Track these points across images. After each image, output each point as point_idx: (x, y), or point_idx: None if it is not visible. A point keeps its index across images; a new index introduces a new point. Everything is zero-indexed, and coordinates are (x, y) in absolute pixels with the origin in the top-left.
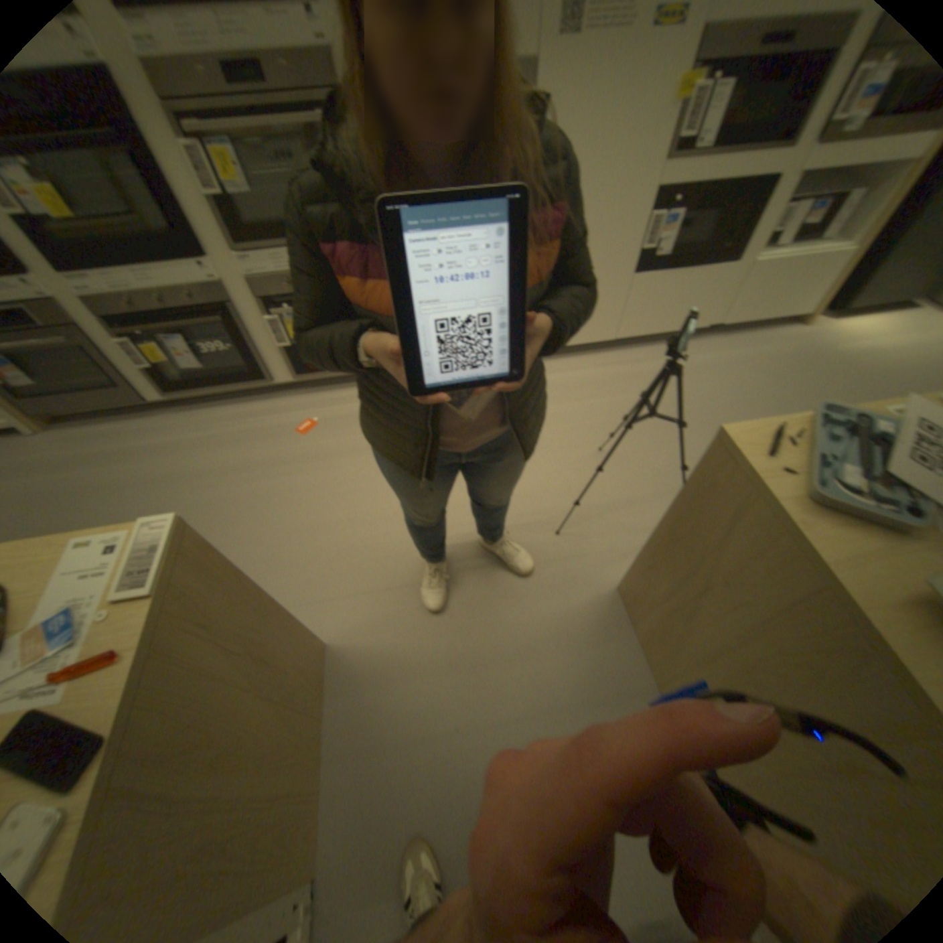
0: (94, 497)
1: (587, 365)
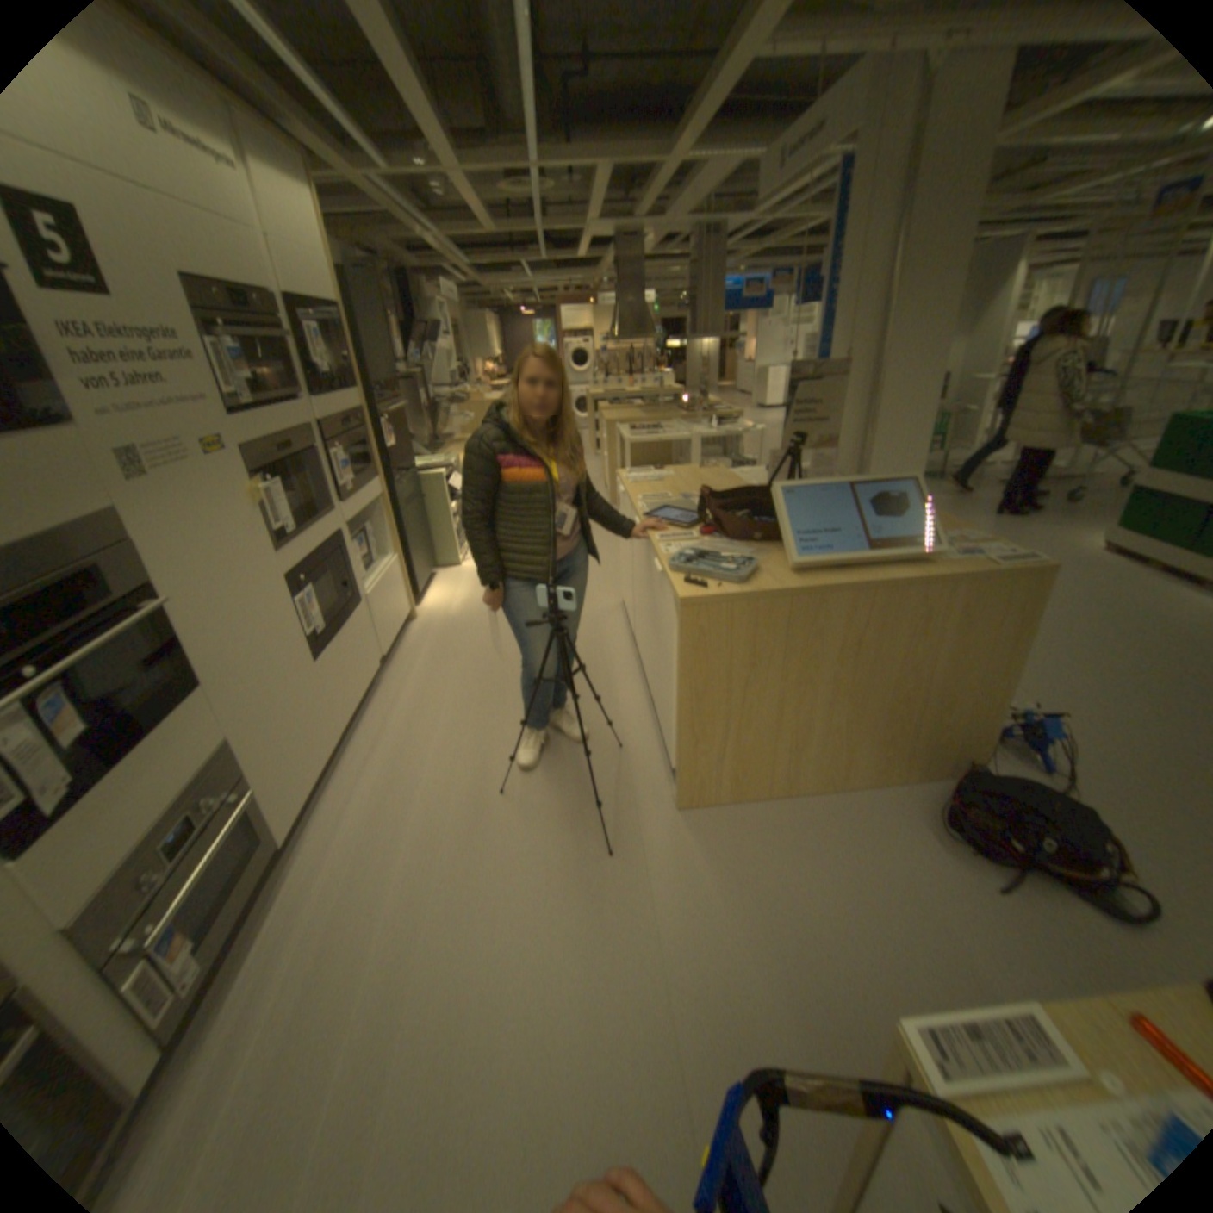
0: None
1: (342, 784)
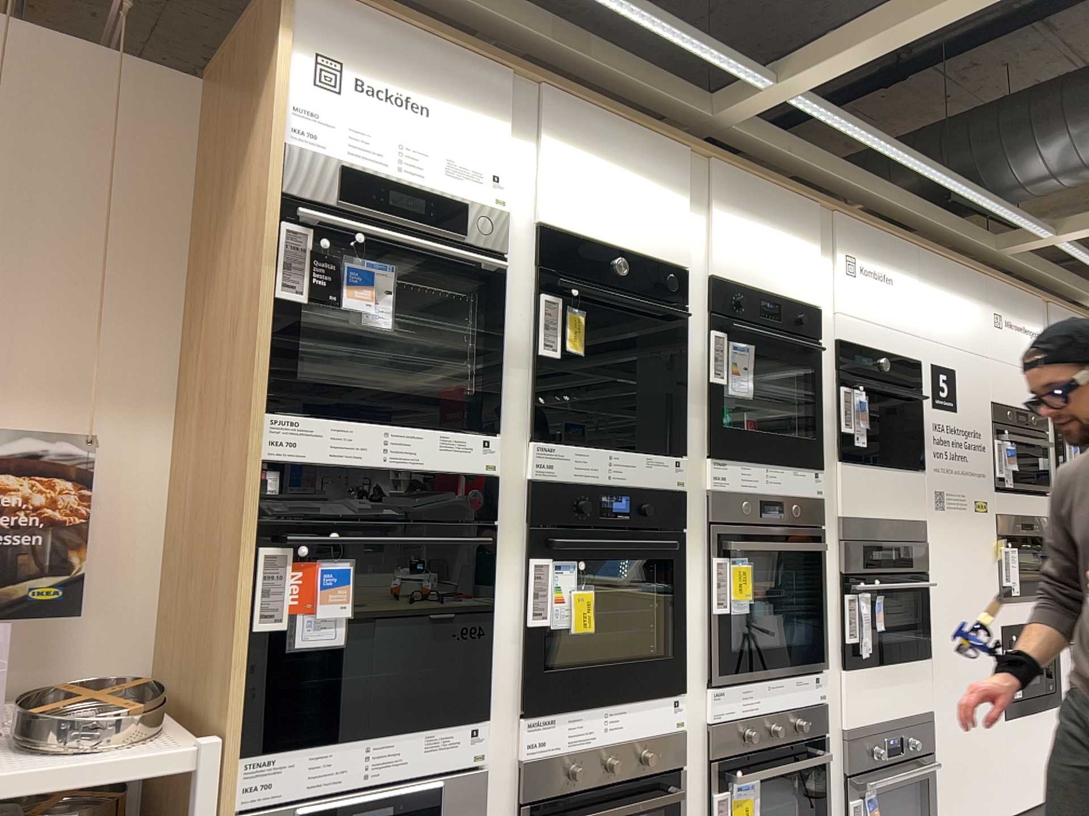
0: None
1: None
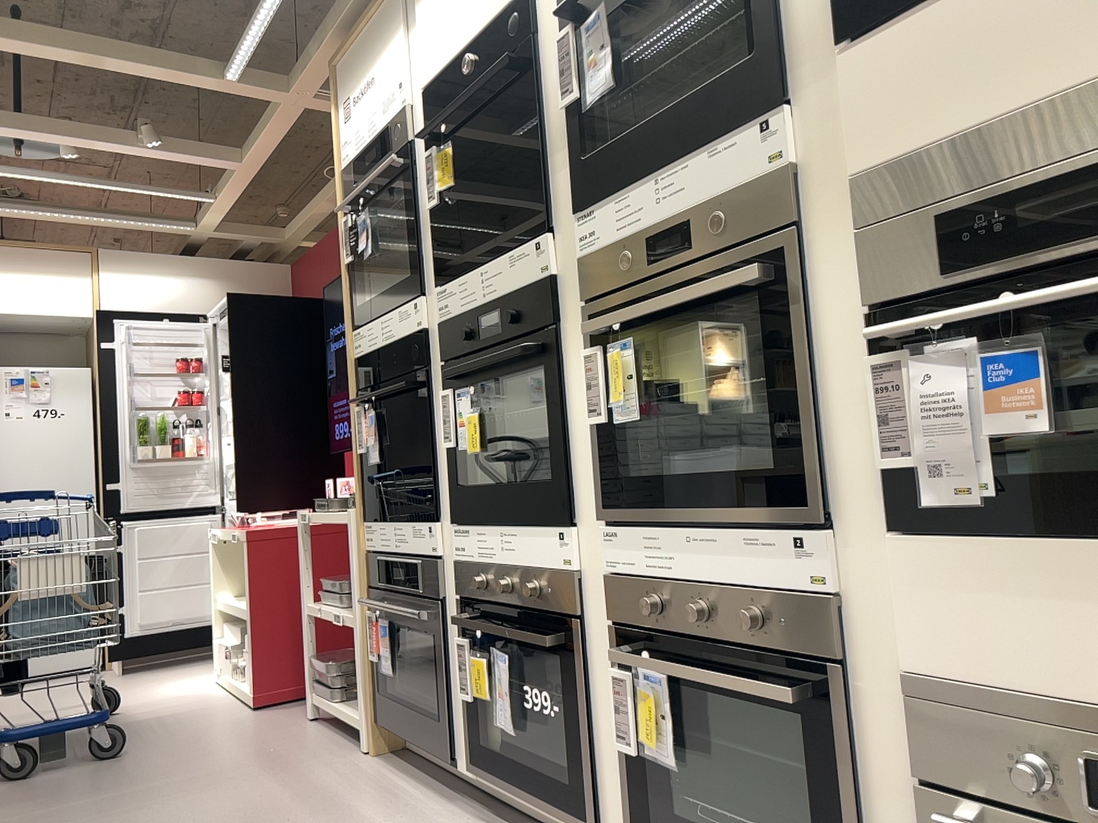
0: None
1: None
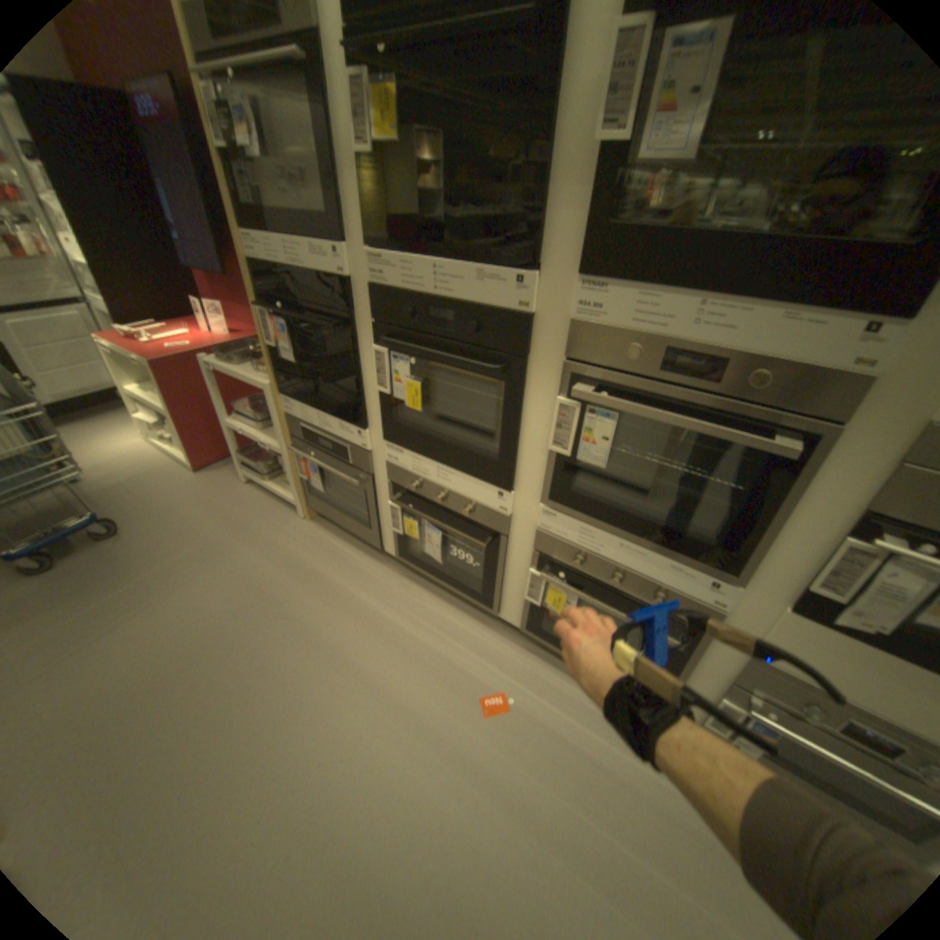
0: (278, 621)
1: None
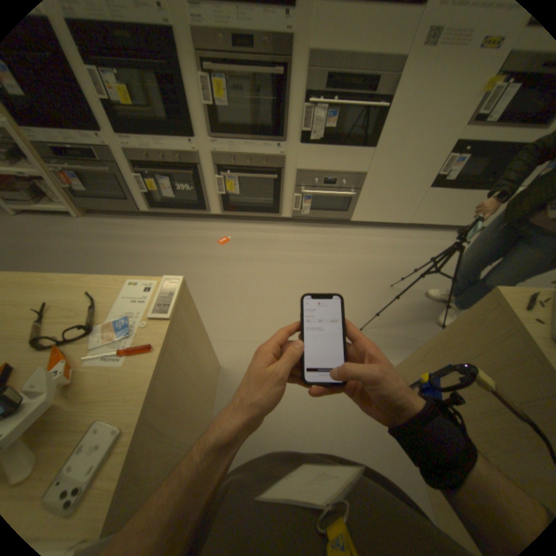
0: (102, 257)
1: (388, 234)
